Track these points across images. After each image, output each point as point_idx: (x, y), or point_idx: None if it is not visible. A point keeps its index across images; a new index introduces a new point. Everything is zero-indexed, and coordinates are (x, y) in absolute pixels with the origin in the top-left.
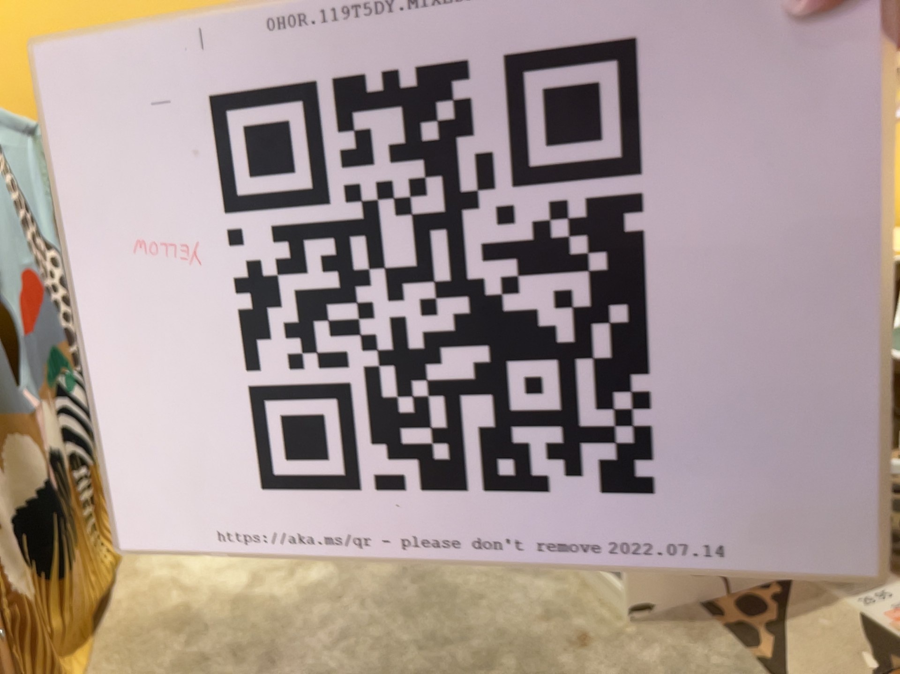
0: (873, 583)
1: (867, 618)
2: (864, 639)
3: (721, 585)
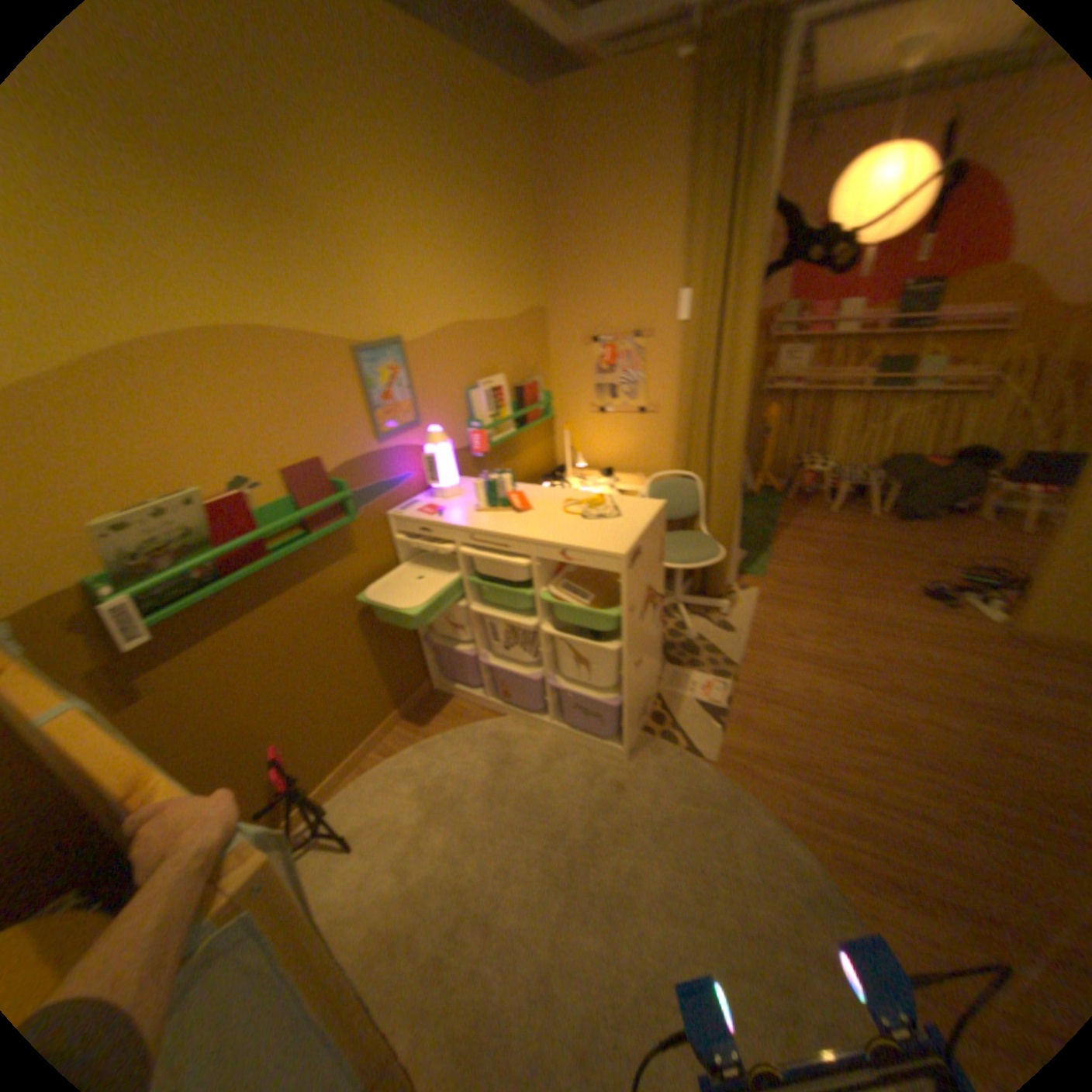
0: (682, 674)
1: (694, 695)
2: (701, 707)
3: (644, 712)
